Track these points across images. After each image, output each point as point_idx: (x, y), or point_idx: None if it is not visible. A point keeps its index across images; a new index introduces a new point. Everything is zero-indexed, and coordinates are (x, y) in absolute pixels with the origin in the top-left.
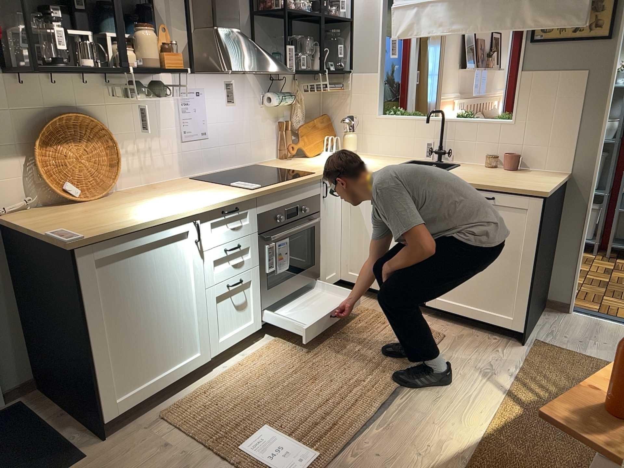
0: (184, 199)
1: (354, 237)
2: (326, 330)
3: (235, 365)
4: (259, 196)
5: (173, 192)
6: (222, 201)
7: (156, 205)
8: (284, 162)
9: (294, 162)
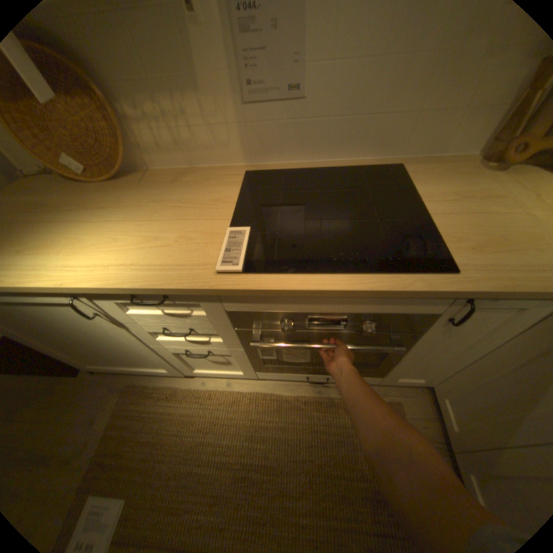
0: (119, 238)
1: (487, 388)
2: (320, 441)
3: (208, 390)
4: (219, 292)
5: (163, 202)
6: (117, 287)
7: (75, 236)
8: (473, 175)
9: (491, 186)
